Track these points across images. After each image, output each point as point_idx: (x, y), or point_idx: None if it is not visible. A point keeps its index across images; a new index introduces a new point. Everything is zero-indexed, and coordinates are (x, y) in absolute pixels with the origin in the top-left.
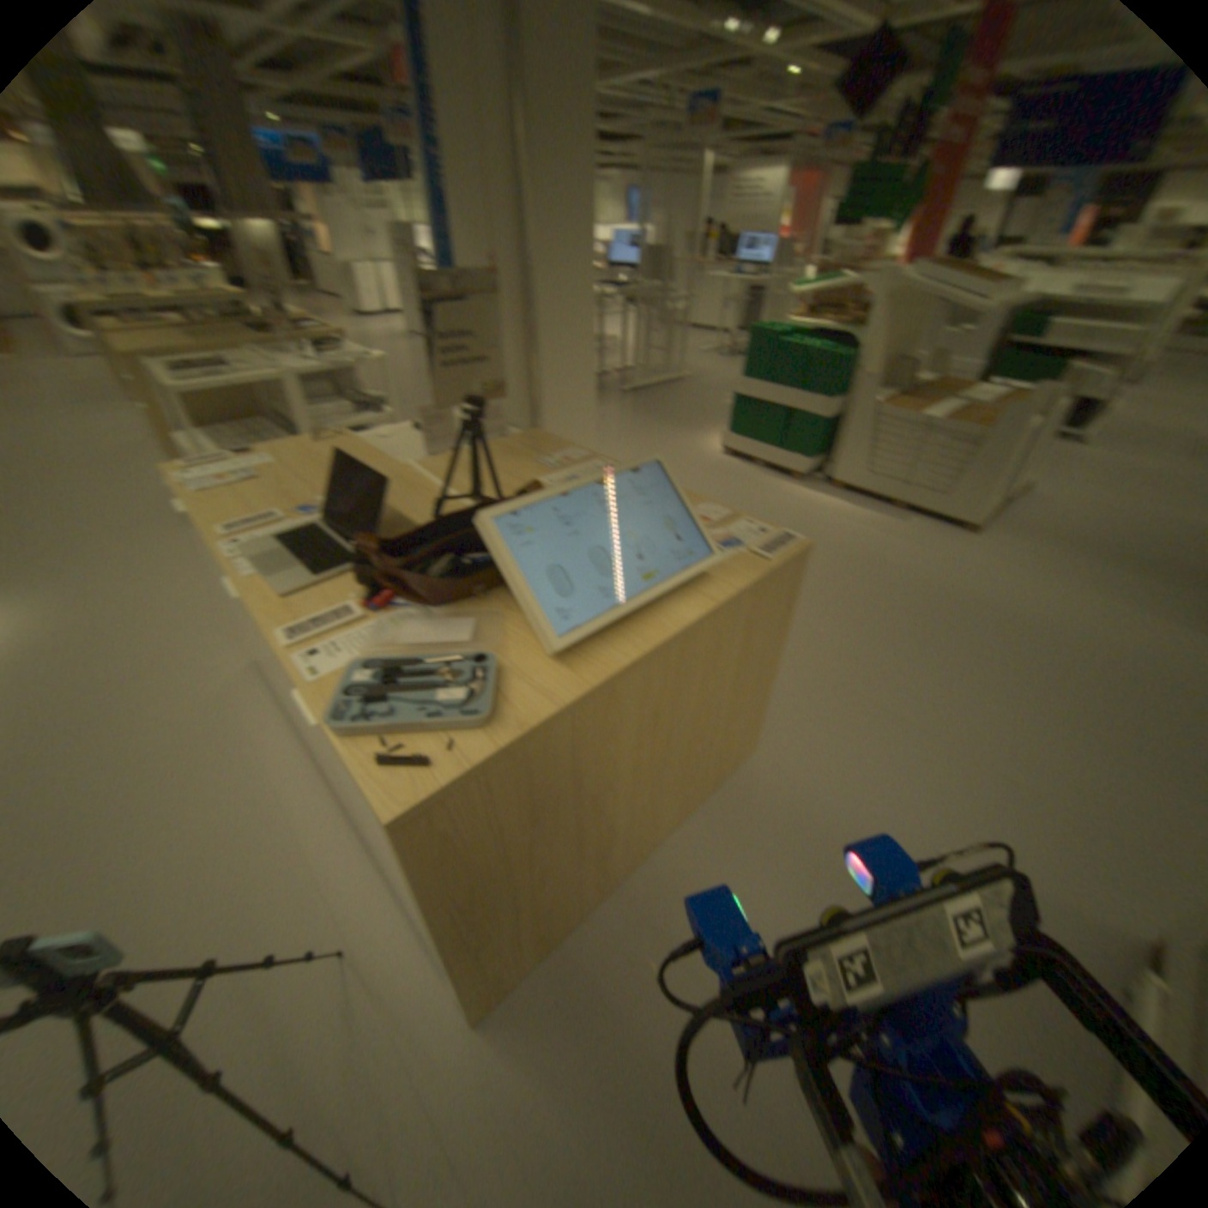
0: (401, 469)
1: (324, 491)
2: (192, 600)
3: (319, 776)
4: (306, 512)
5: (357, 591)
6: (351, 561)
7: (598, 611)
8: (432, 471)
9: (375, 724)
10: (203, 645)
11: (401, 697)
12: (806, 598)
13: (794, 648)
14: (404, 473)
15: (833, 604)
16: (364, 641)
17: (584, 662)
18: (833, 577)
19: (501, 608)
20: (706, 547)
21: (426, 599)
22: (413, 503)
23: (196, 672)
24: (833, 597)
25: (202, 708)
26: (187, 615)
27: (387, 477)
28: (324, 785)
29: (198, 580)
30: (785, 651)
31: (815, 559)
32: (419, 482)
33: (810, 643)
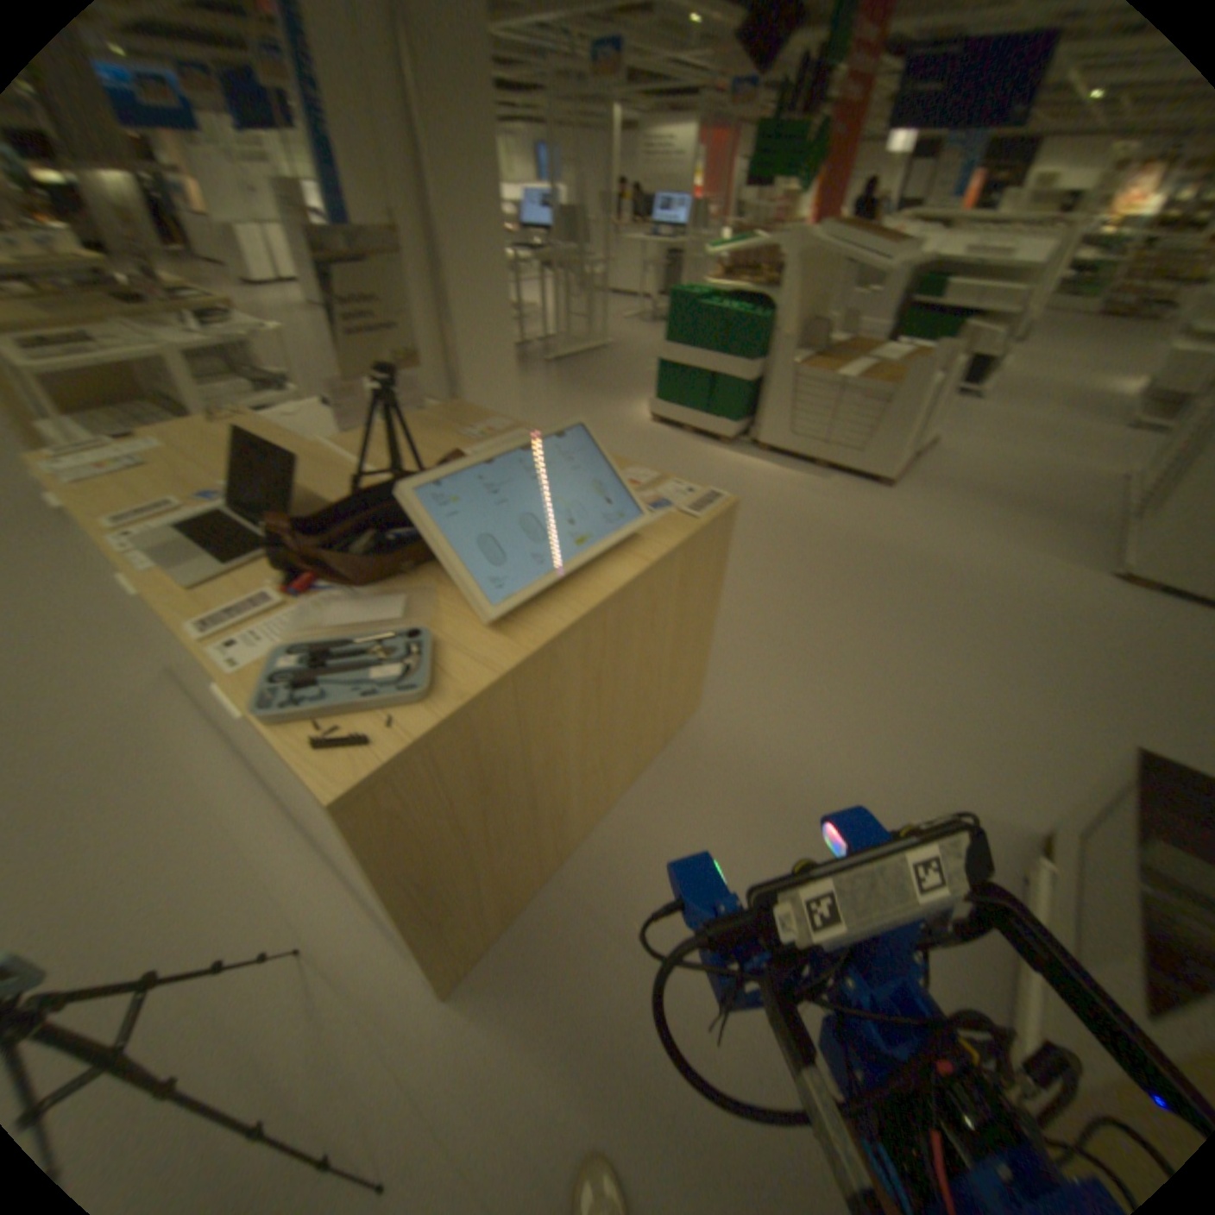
0: (312, 447)
1: (227, 475)
2: (86, 607)
3: (255, 778)
4: (209, 498)
5: (276, 577)
6: (266, 547)
7: (534, 579)
8: (347, 448)
9: (308, 709)
10: (105, 655)
11: (333, 680)
12: (739, 559)
13: (731, 608)
14: (317, 452)
15: (765, 563)
16: (288, 627)
17: (522, 630)
18: (764, 537)
19: (434, 583)
20: (637, 510)
21: (353, 580)
22: (329, 483)
23: (101, 685)
24: (765, 556)
25: (112, 721)
26: (82, 624)
27: (298, 457)
28: (262, 787)
29: (90, 585)
30: (723, 611)
31: (747, 521)
32: (335, 461)
33: (745, 601)
